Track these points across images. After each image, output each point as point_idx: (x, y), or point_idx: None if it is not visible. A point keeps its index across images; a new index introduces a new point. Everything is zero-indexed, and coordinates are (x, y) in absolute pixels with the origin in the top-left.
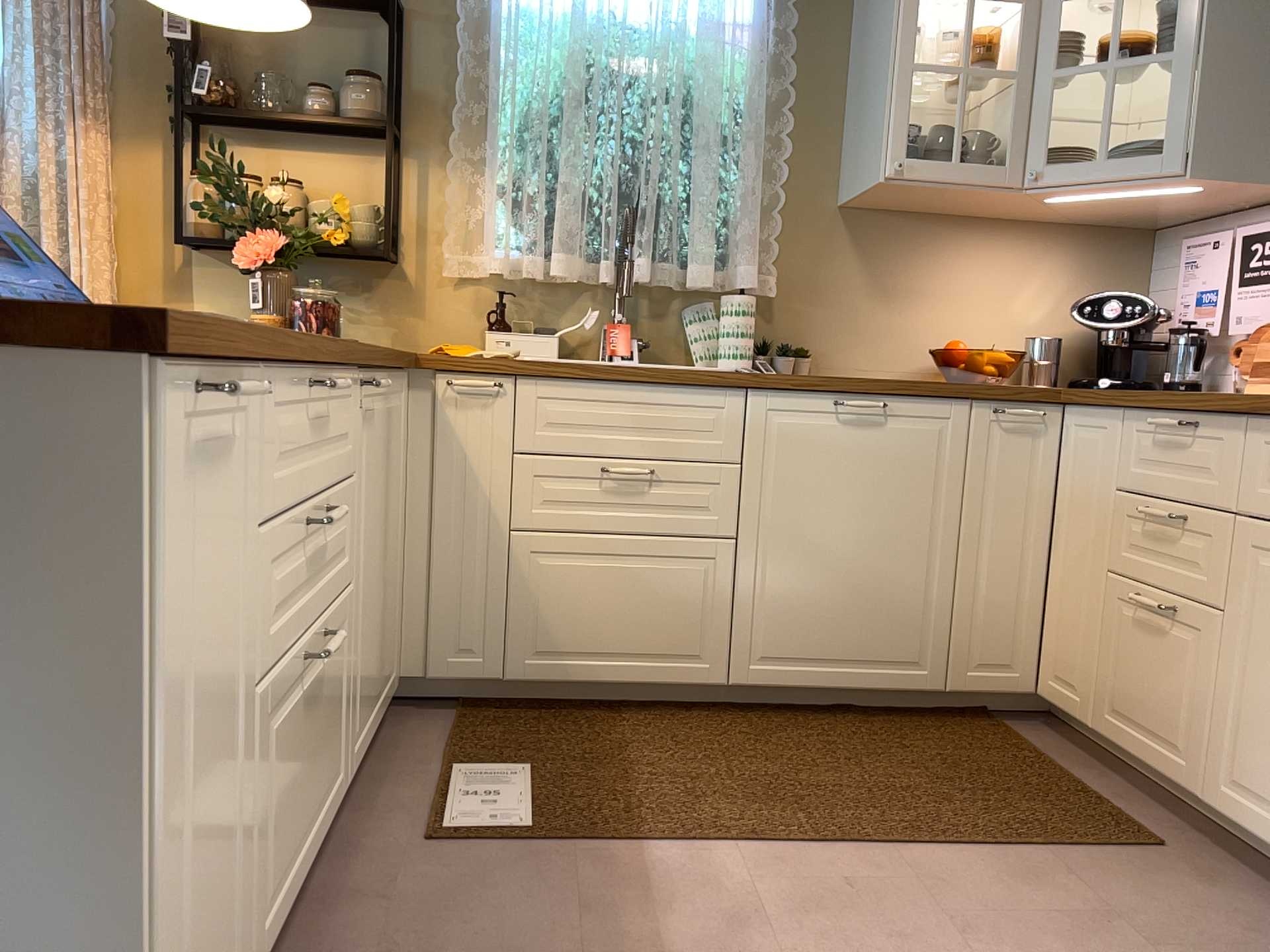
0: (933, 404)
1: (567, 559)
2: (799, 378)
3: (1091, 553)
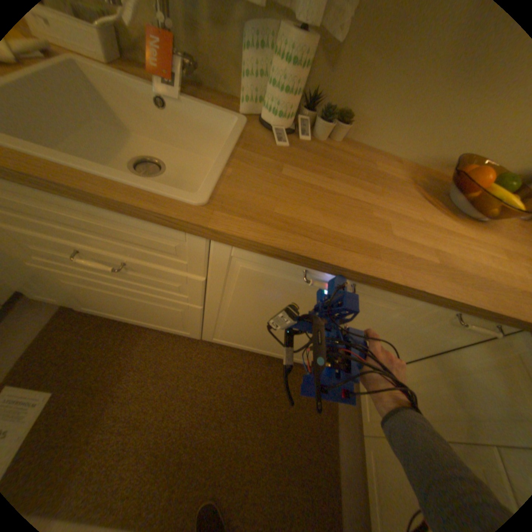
0: (405, 299)
1: (81, 286)
2: (270, 249)
3: (436, 416)
